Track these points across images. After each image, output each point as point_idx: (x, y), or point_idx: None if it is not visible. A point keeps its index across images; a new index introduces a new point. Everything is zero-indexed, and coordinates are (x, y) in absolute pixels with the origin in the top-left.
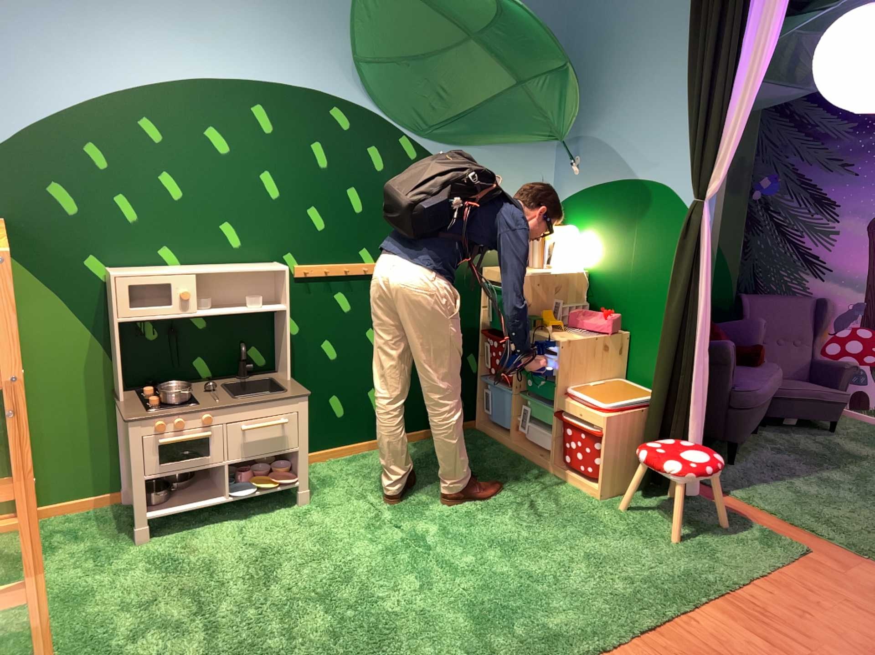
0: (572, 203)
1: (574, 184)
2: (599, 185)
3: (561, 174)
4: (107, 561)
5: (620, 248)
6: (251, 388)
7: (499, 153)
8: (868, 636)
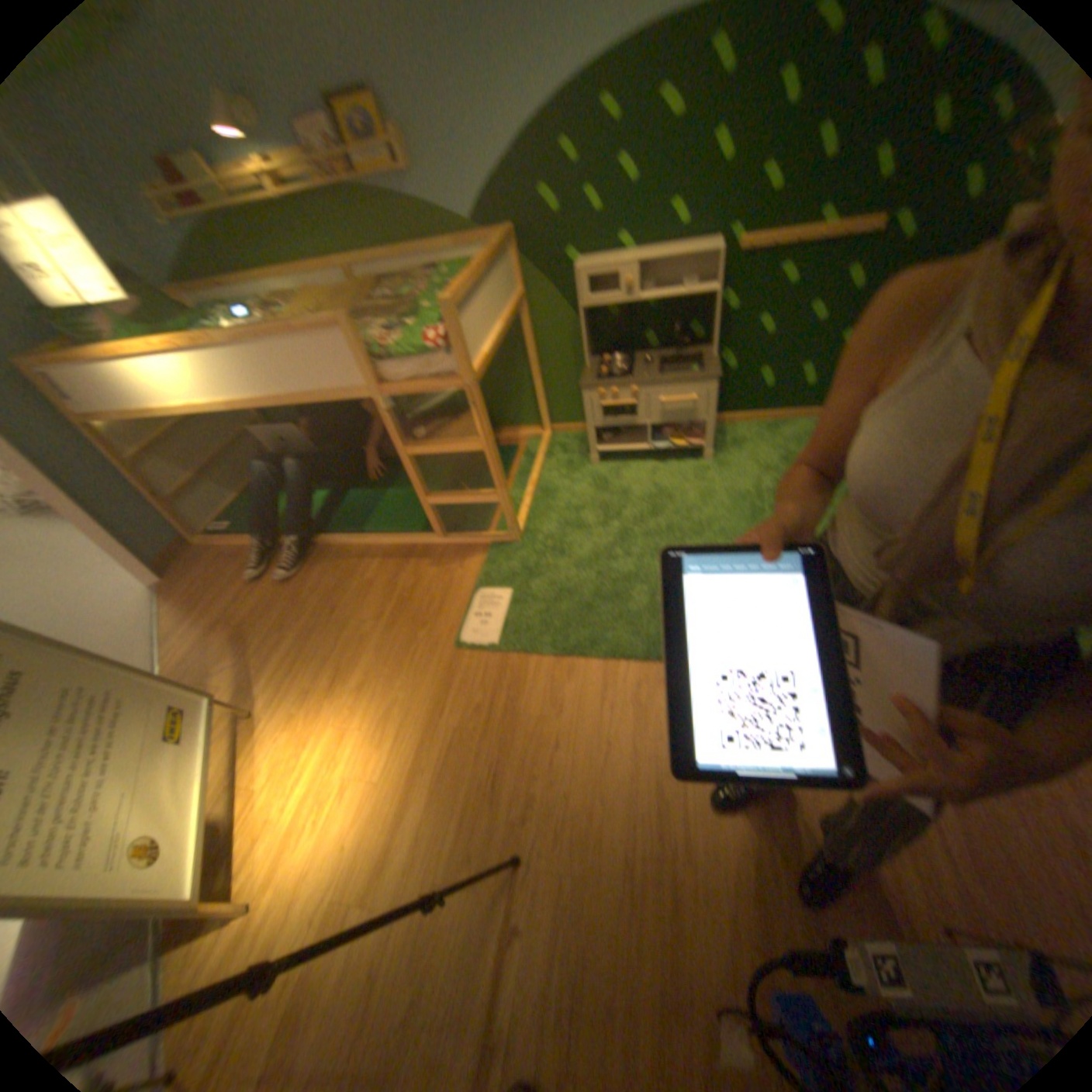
0: None
1: None
2: None
3: None
4: (565, 474)
5: None
6: (678, 362)
7: None
8: None
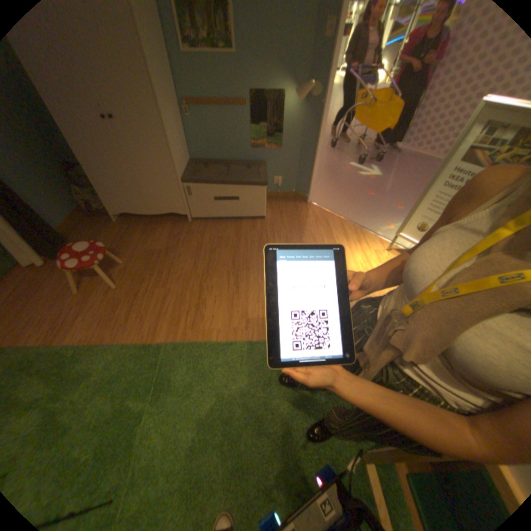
0: None
1: None
2: None
3: None
4: None
5: None
6: None
7: None
8: (47, 297)
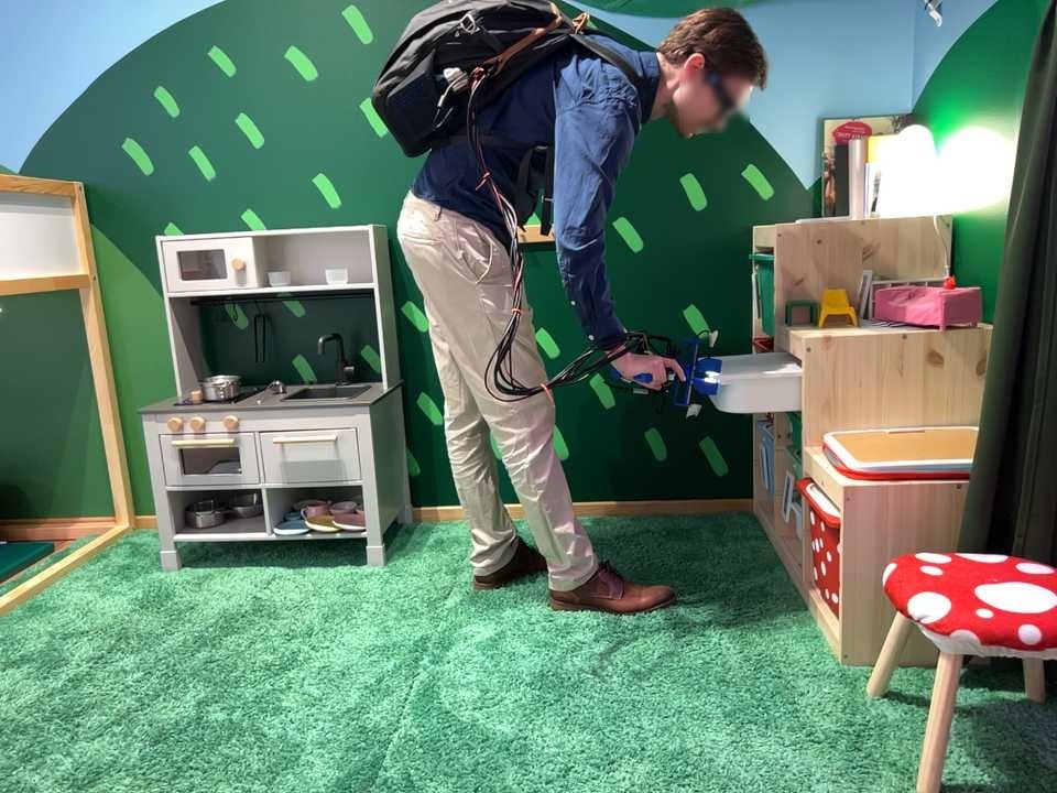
0: (938, 79)
1: (940, 38)
2: (972, 20)
3: (924, 29)
4: (105, 585)
5: (1002, 143)
6: (337, 398)
7: (780, 11)
8: None
